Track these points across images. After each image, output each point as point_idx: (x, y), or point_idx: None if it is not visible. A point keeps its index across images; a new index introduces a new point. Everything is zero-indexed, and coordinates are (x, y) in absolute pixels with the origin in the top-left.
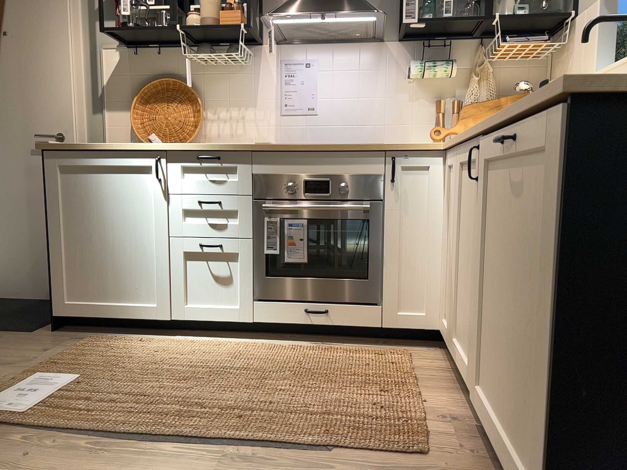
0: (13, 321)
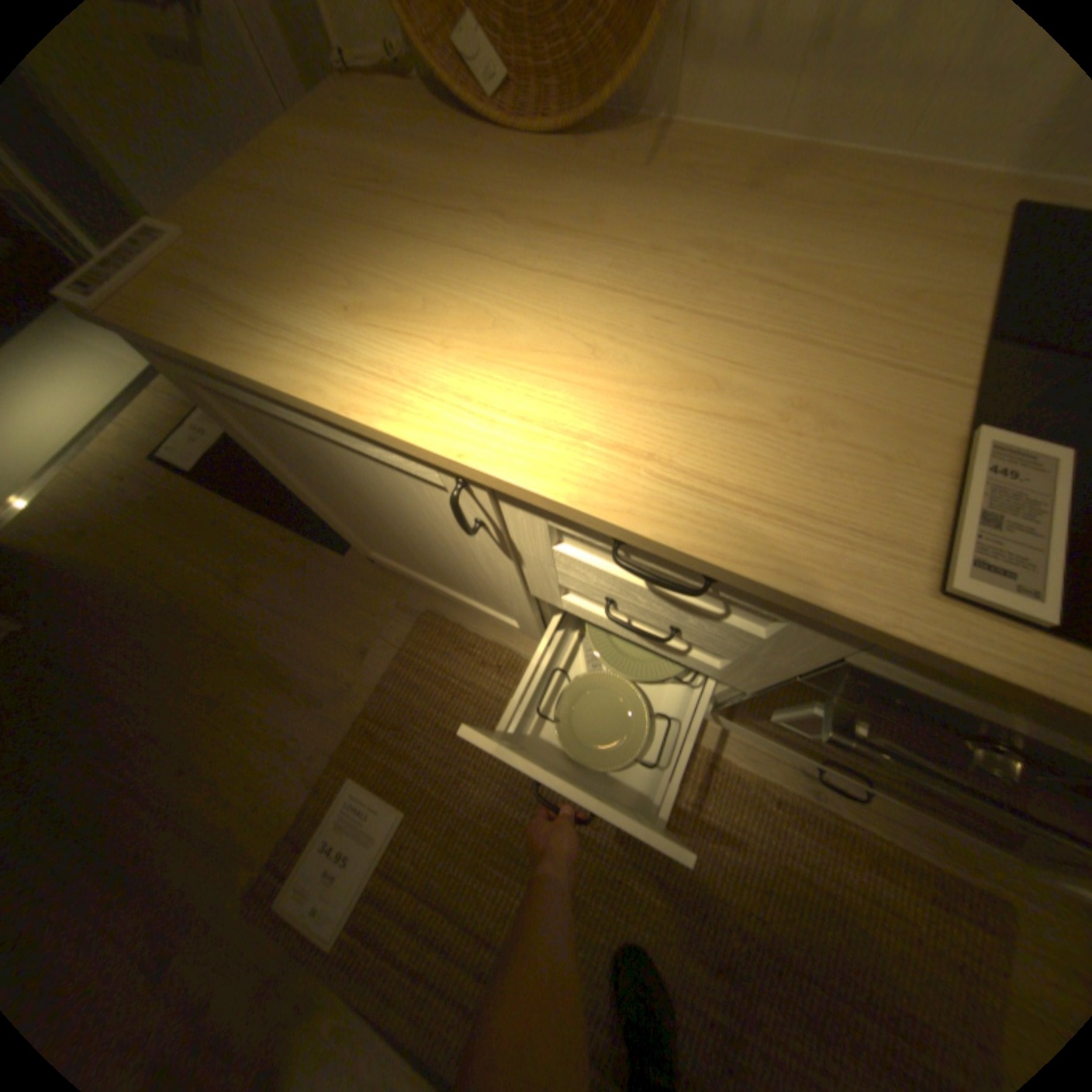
0: None
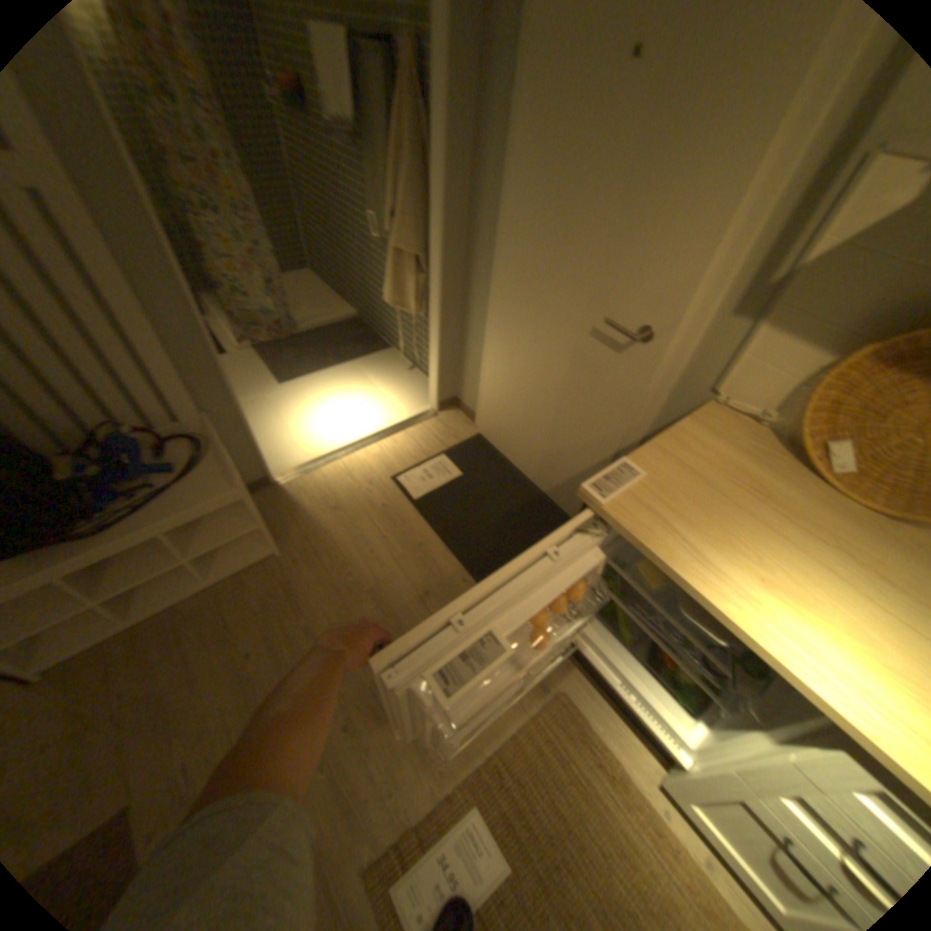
0: (498, 556)
